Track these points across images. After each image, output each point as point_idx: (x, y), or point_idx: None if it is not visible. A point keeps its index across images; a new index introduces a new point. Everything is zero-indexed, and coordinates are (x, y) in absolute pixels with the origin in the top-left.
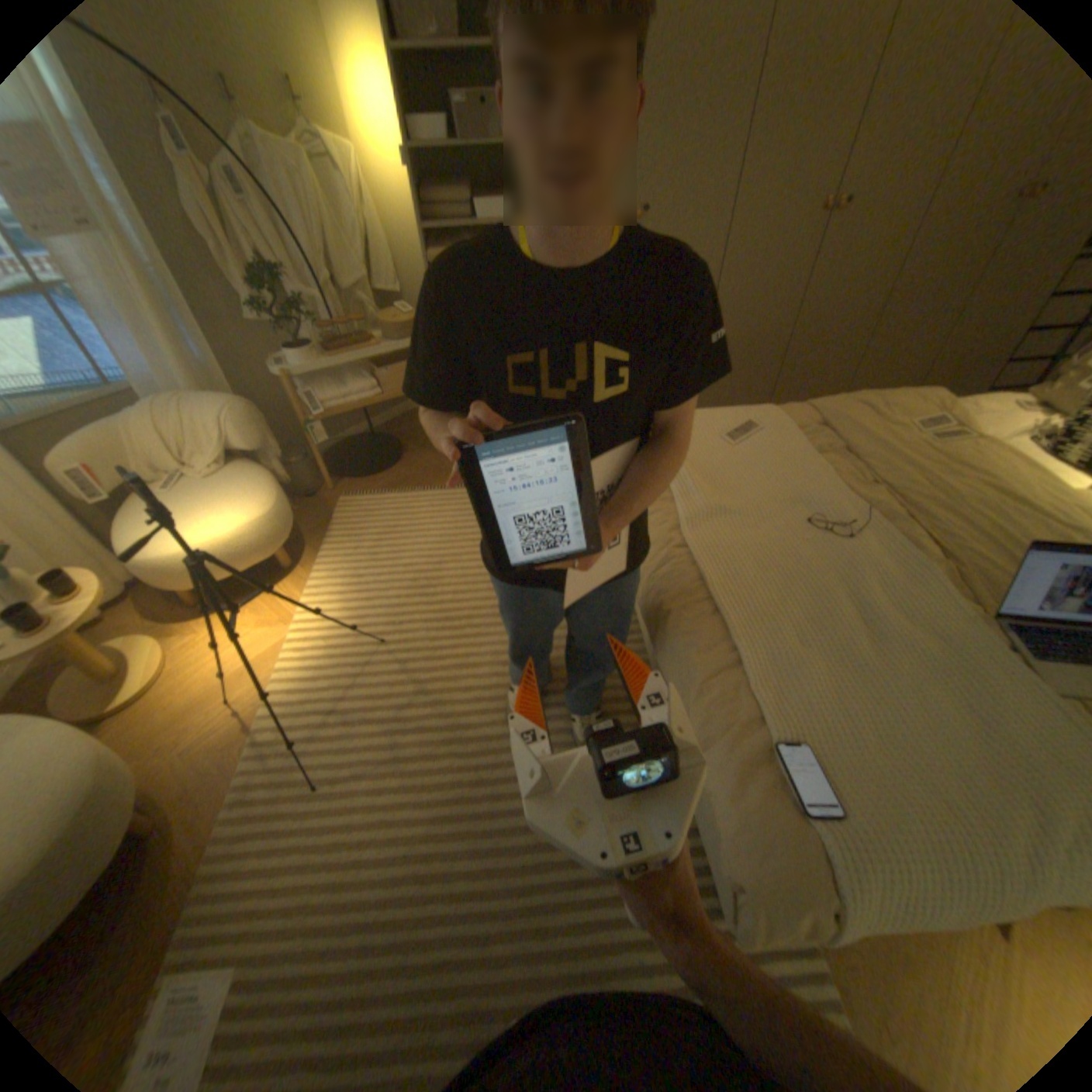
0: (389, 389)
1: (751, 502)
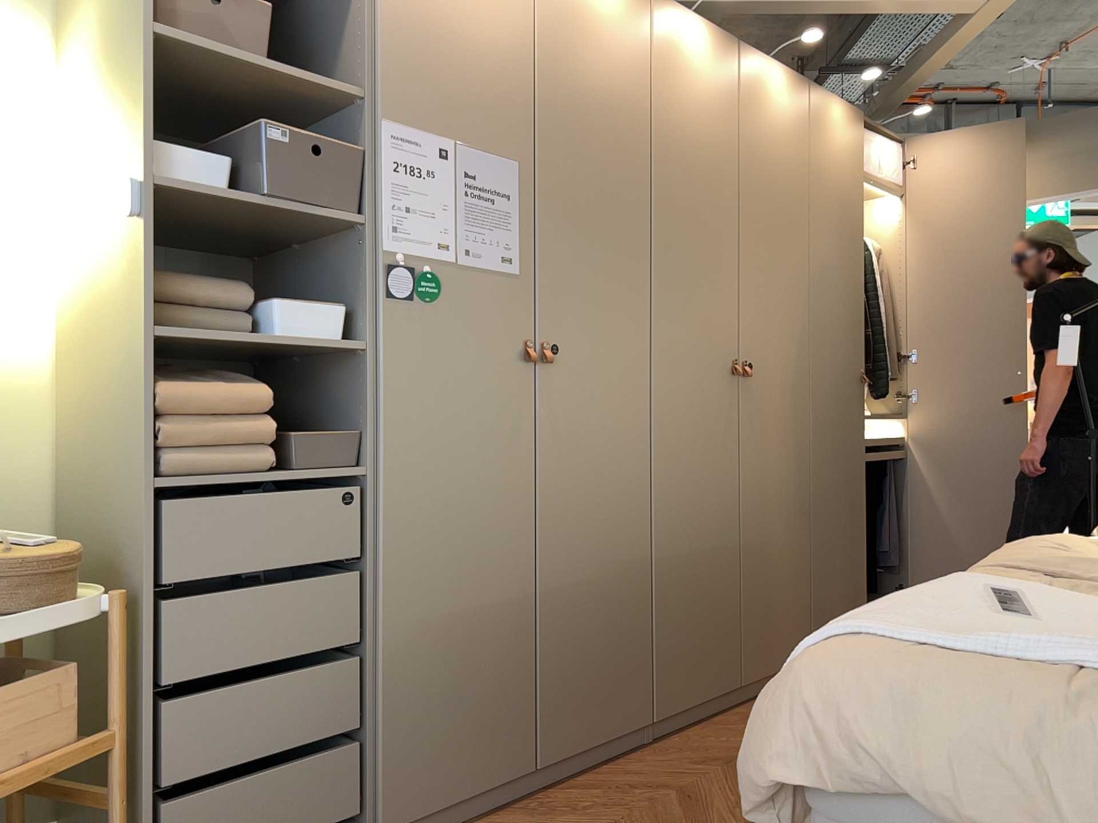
0: None
1: None
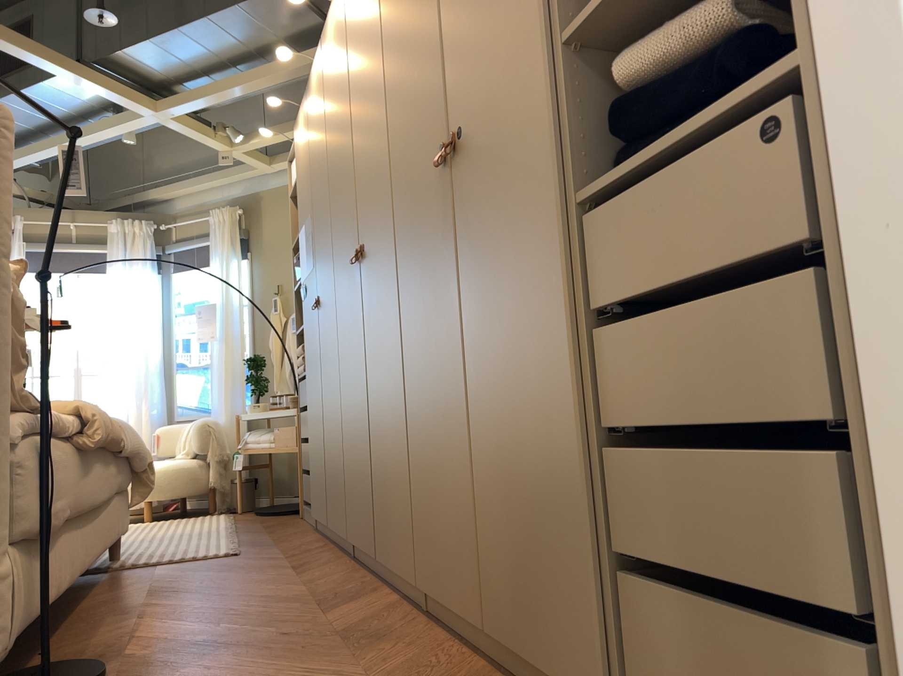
0: (283, 441)
1: None
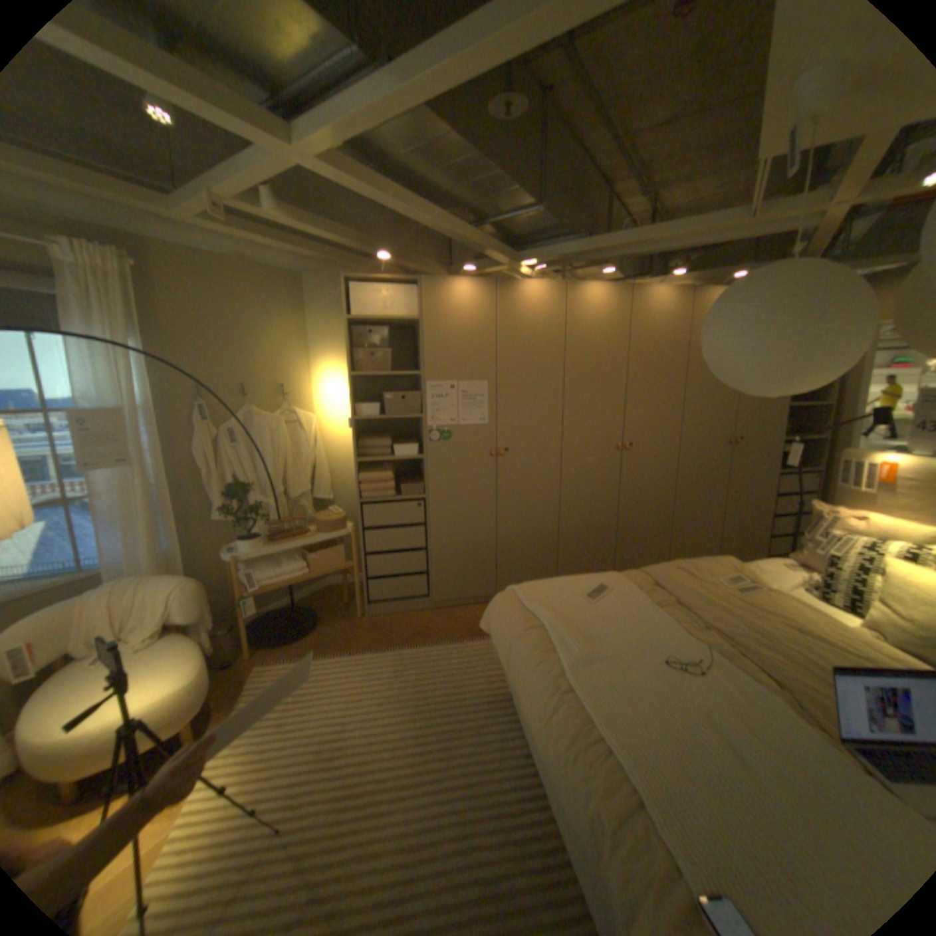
0: (316, 568)
1: (618, 649)
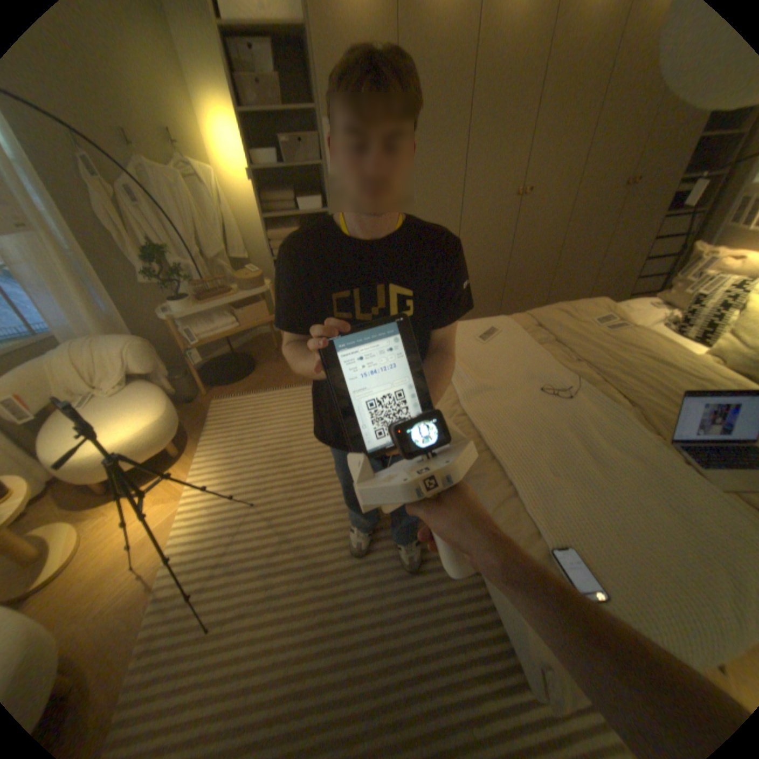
0: (244, 322)
1: (503, 380)
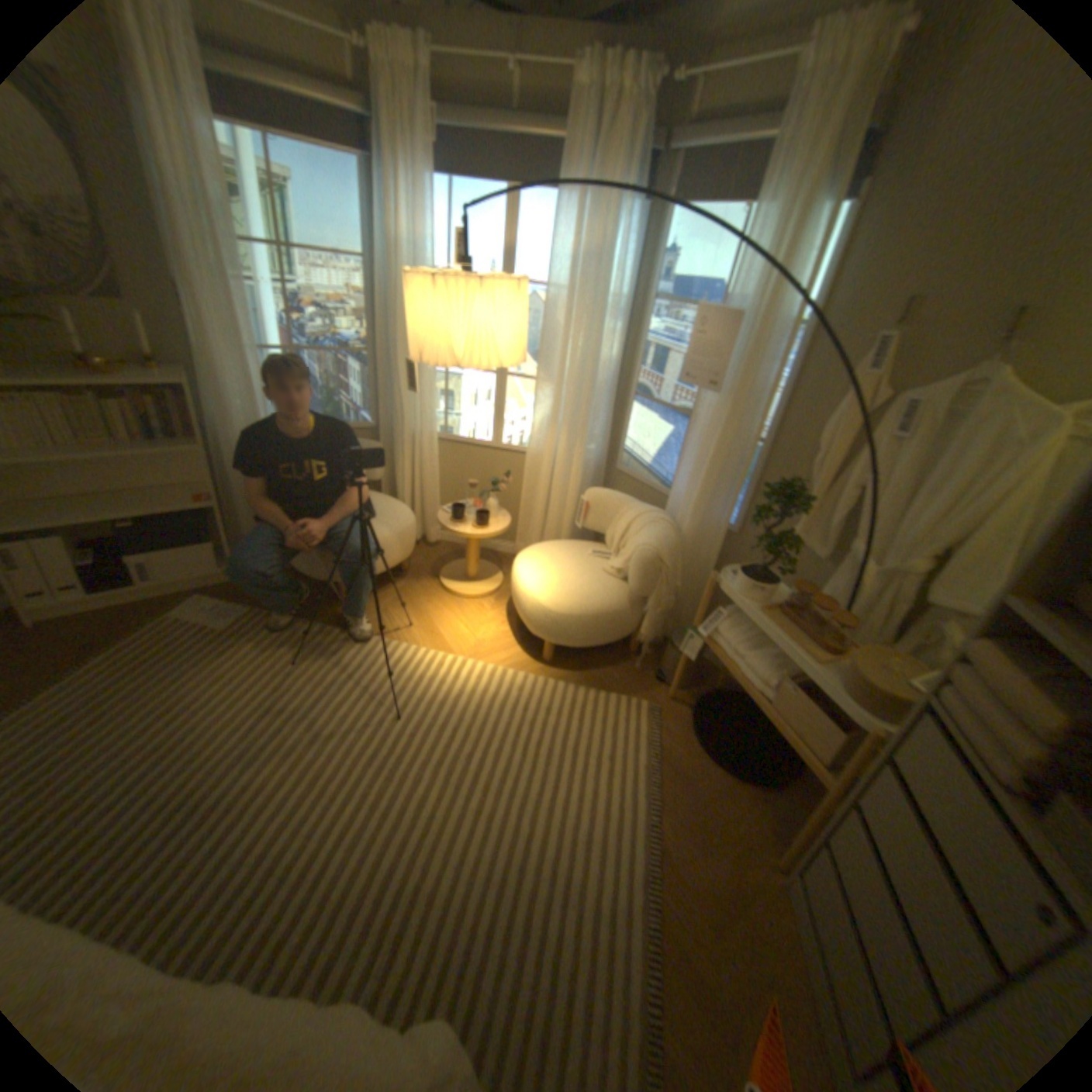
0: (783, 711)
1: None
